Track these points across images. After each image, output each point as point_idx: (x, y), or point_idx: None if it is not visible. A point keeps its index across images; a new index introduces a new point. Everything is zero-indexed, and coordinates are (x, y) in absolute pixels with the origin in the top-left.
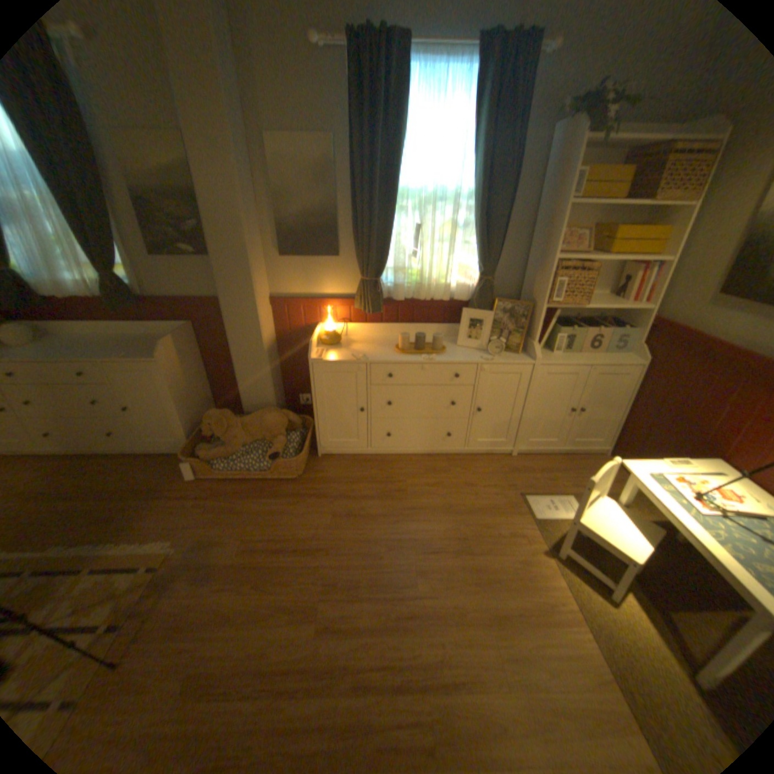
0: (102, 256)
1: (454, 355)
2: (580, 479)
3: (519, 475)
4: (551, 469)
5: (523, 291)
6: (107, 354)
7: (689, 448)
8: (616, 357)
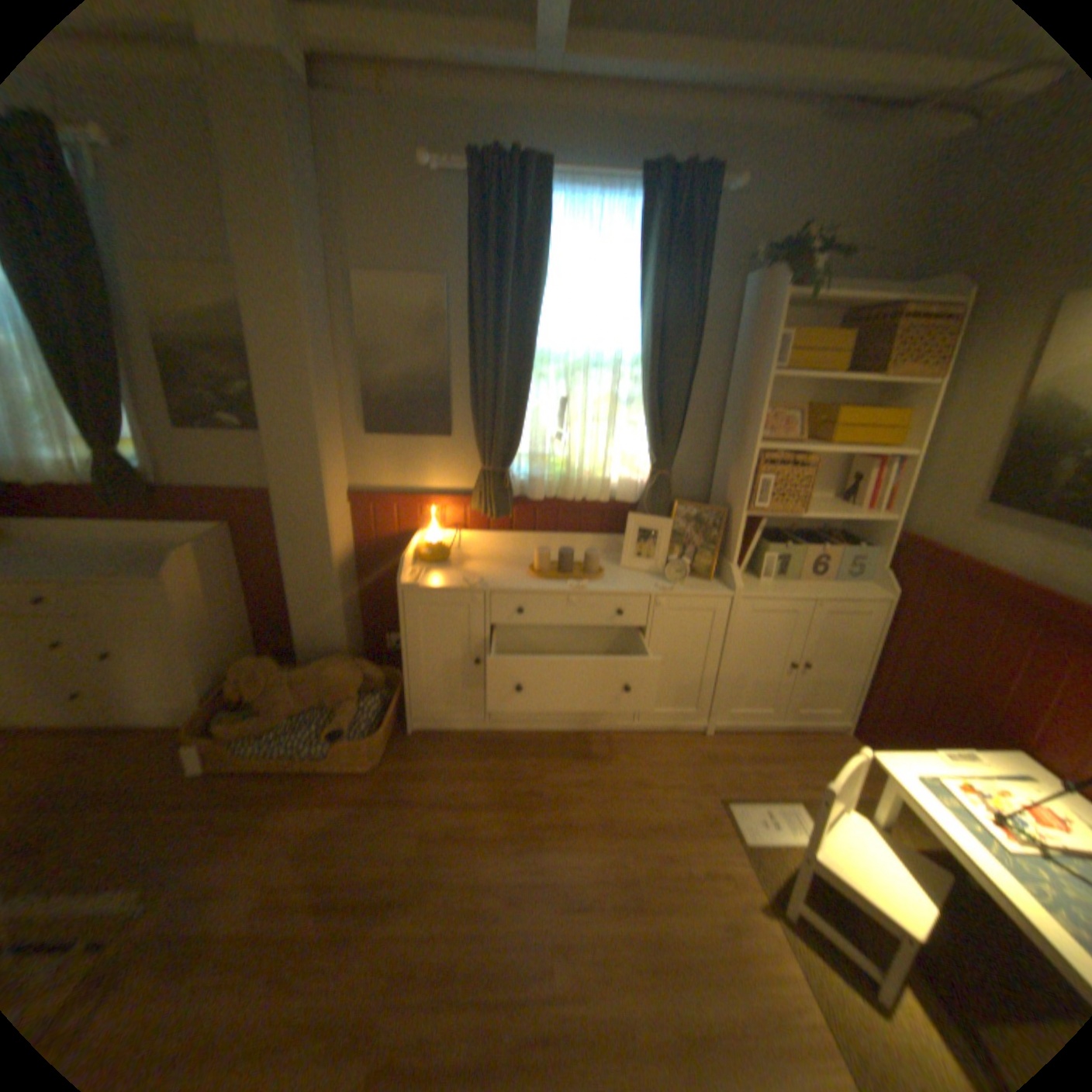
0: (99, 430)
1: (616, 583)
2: (812, 775)
3: (718, 769)
4: (767, 759)
5: (714, 491)
6: (86, 573)
7: (971, 731)
8: (851, 588)
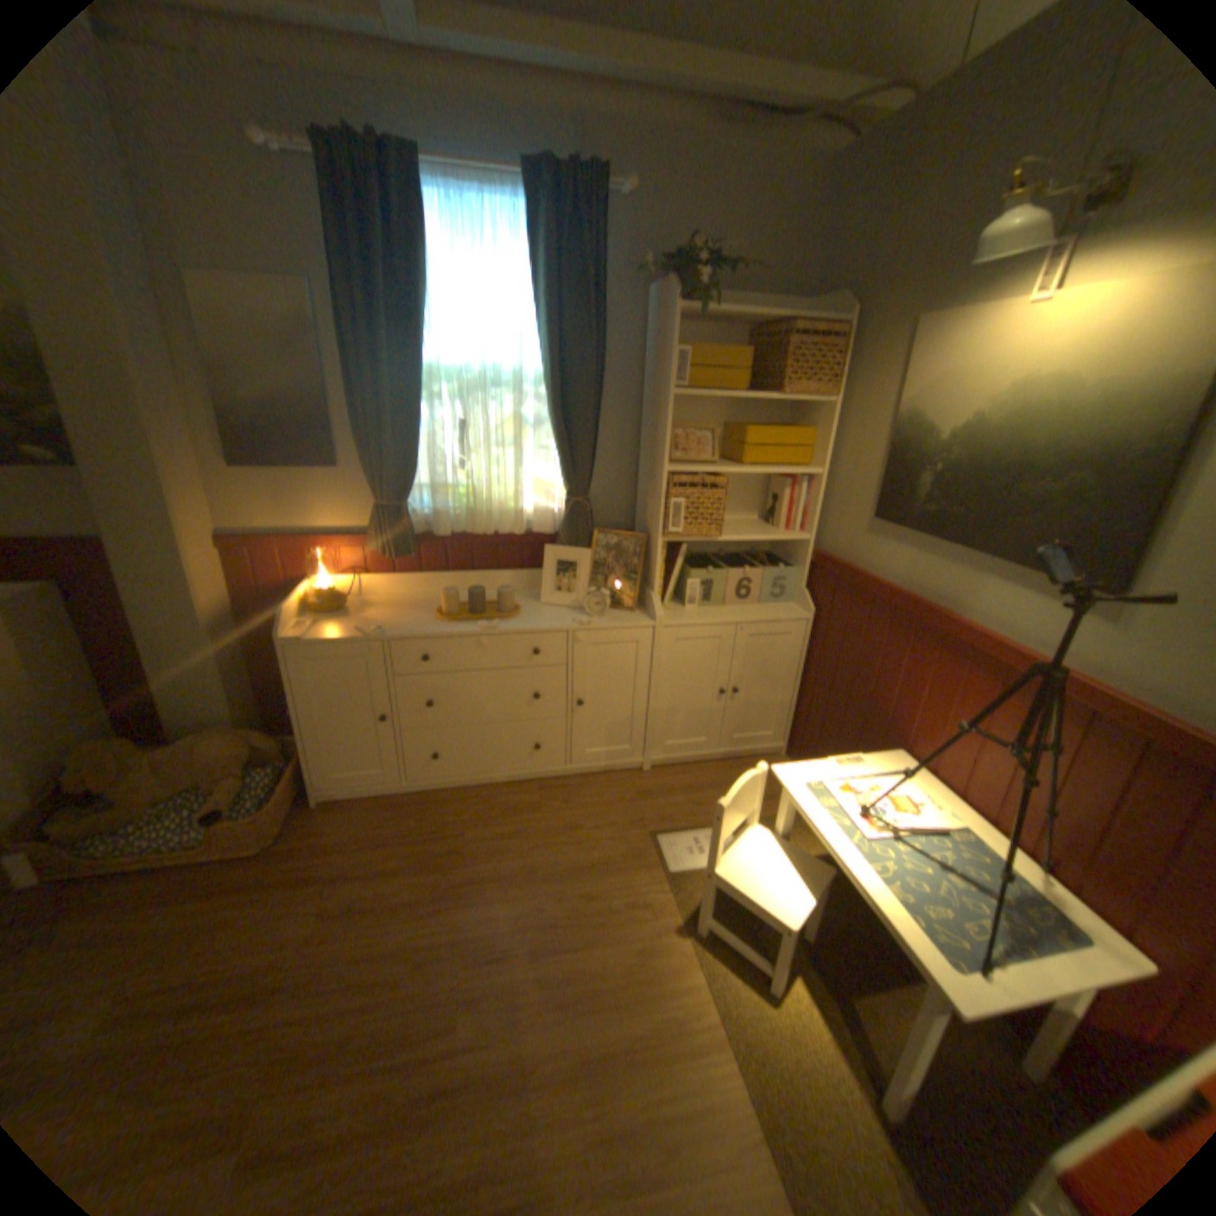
0: None
1: (533, 619)
2: None
3: (651, 802)
4: (700, 786)
5: (637, 517)
6: None
7: (869, 736)
8: (772, 609)
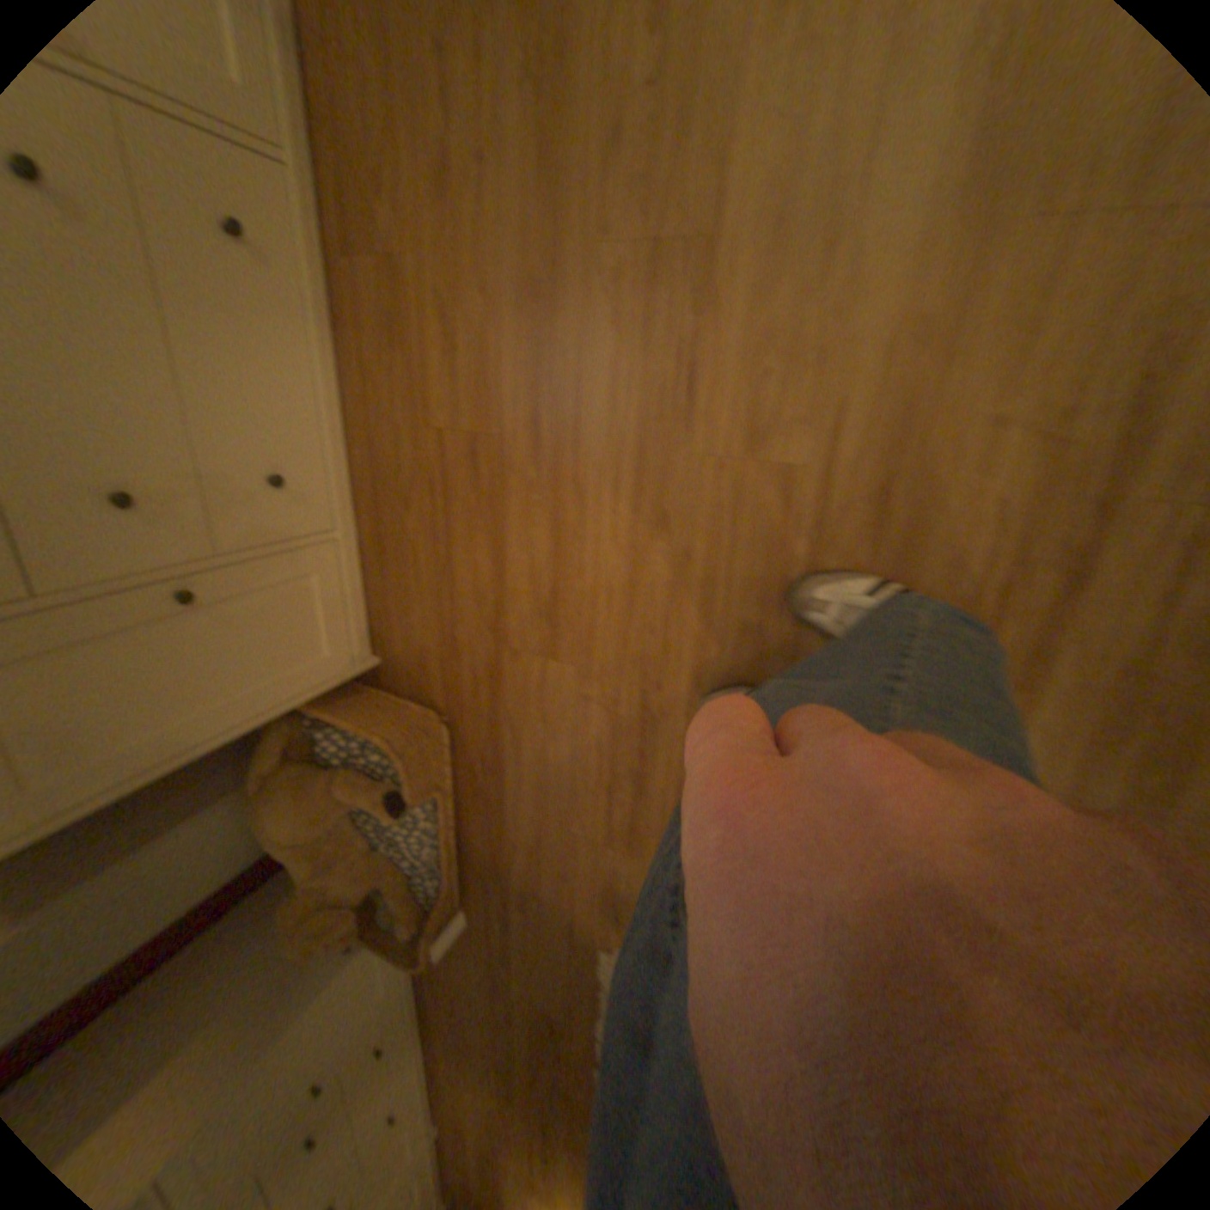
0: None
1: None
2: None
3: None
4: None
5: None
6: None
7: None
8: None
